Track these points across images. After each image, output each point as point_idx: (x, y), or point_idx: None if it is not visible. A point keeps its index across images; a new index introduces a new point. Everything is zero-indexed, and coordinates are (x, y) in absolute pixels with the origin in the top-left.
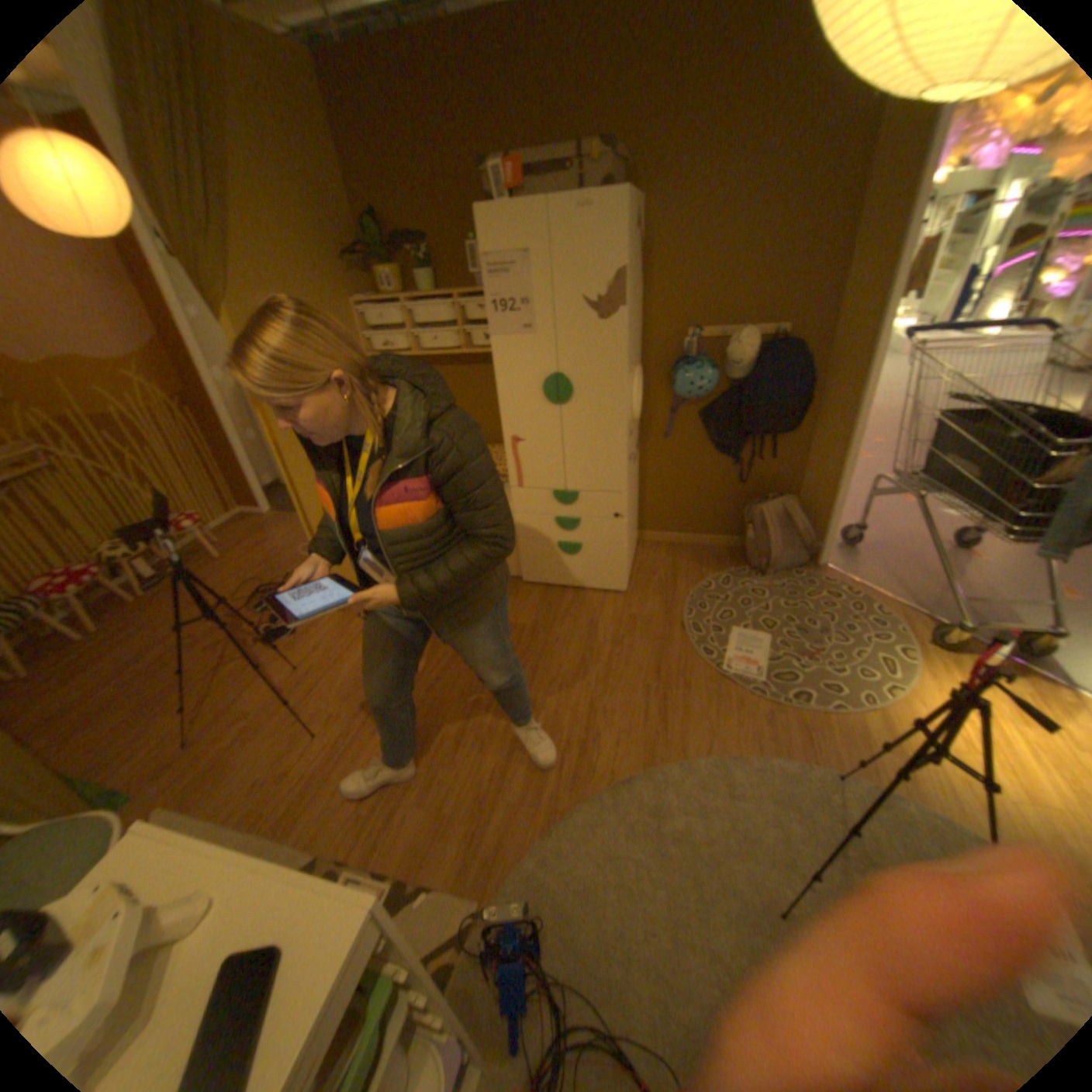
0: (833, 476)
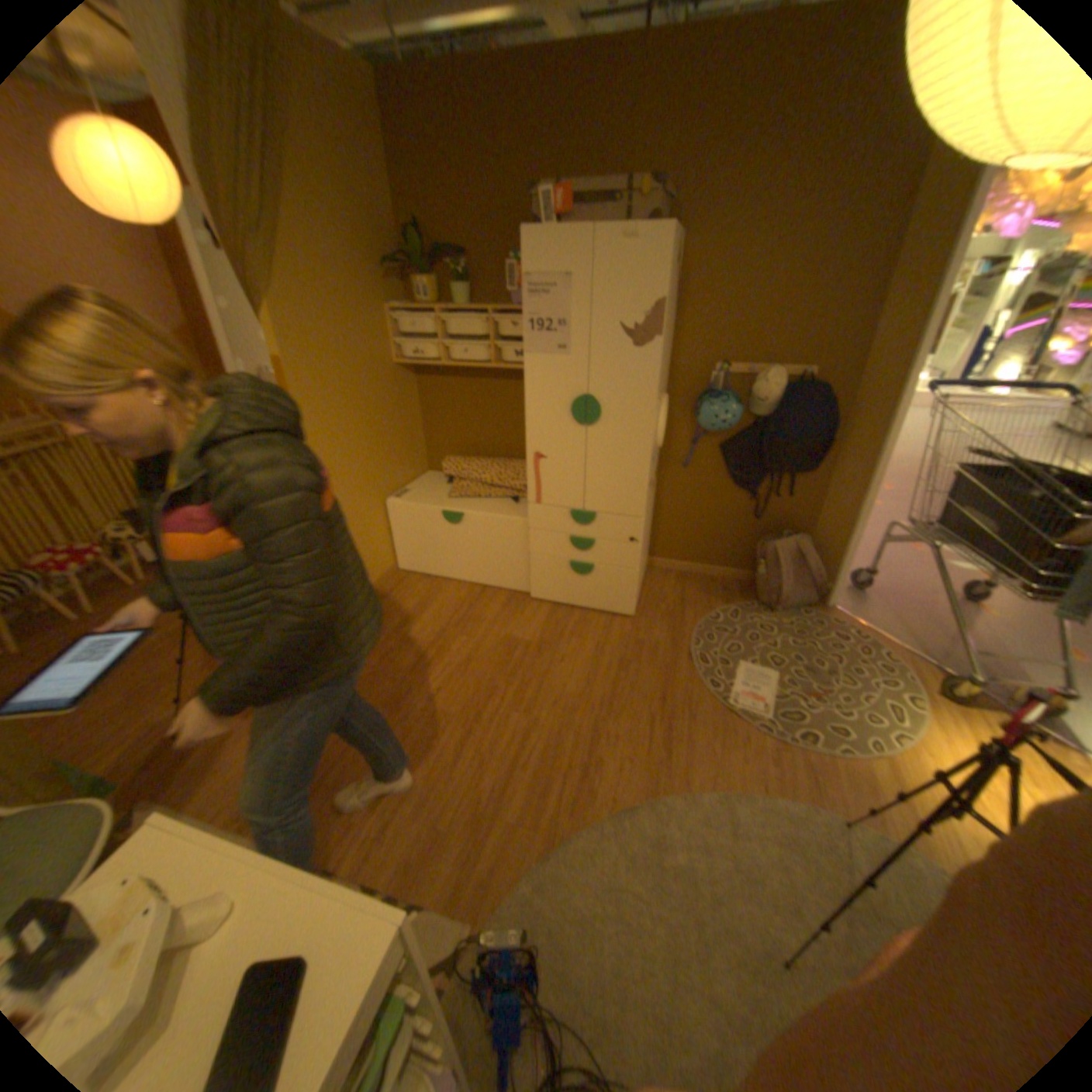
0: (852, 520)
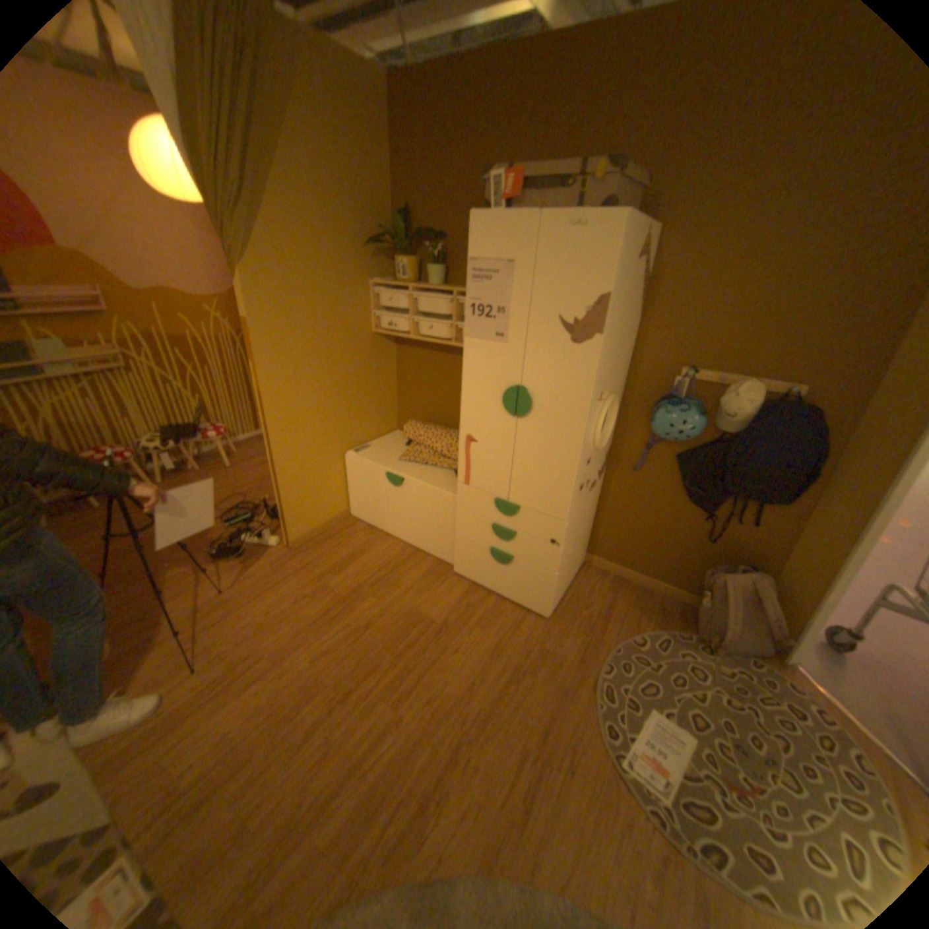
0: (830, 571)
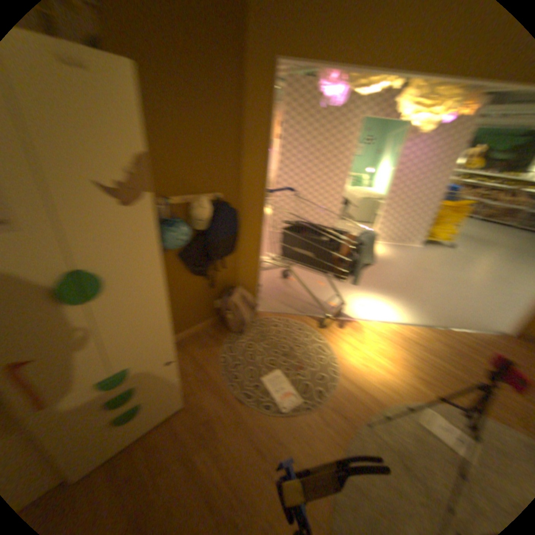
0: (256, 269)
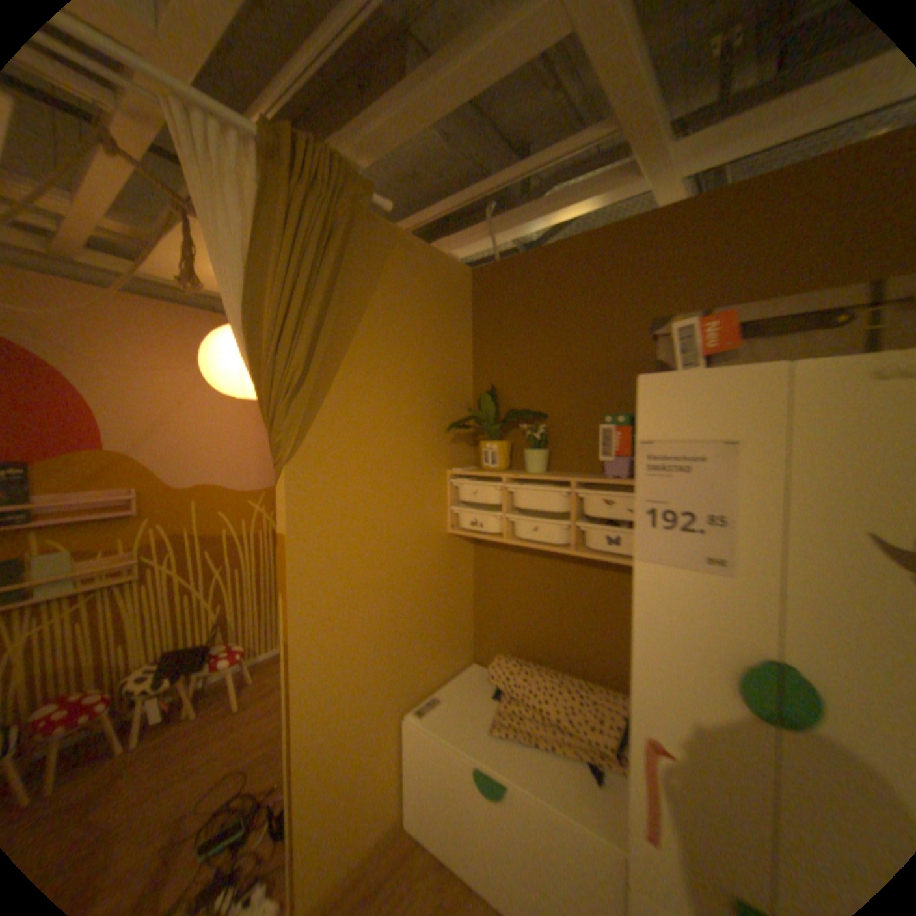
0: None
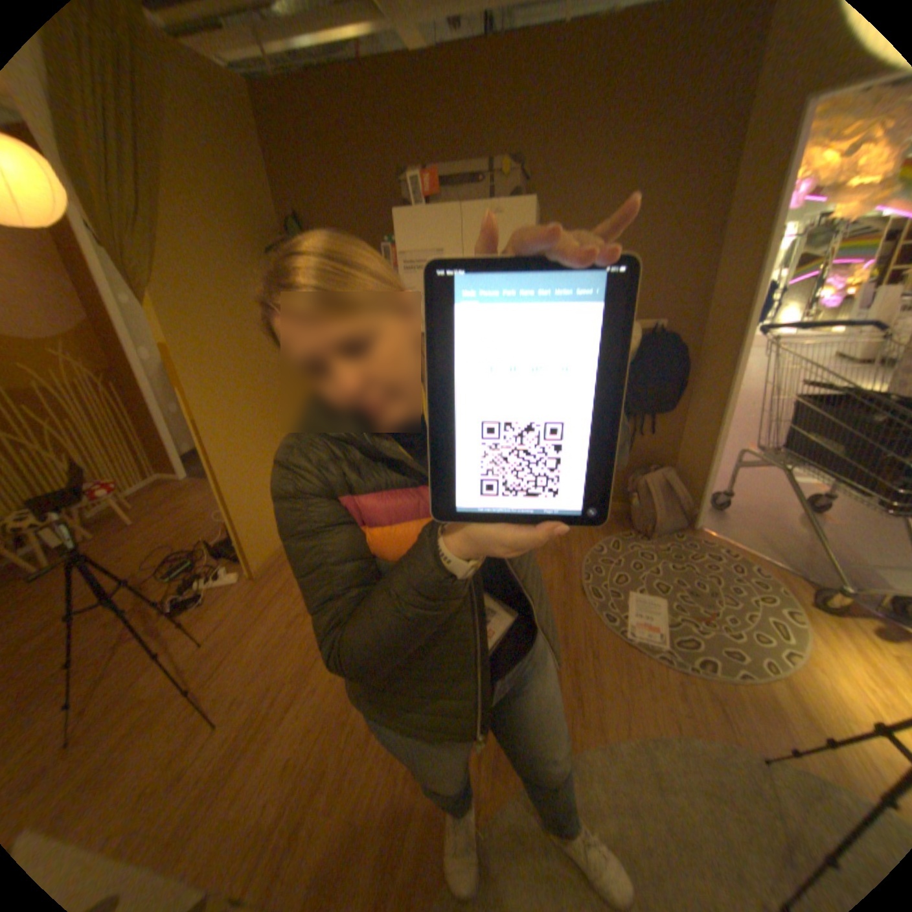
0: (708, 451)
